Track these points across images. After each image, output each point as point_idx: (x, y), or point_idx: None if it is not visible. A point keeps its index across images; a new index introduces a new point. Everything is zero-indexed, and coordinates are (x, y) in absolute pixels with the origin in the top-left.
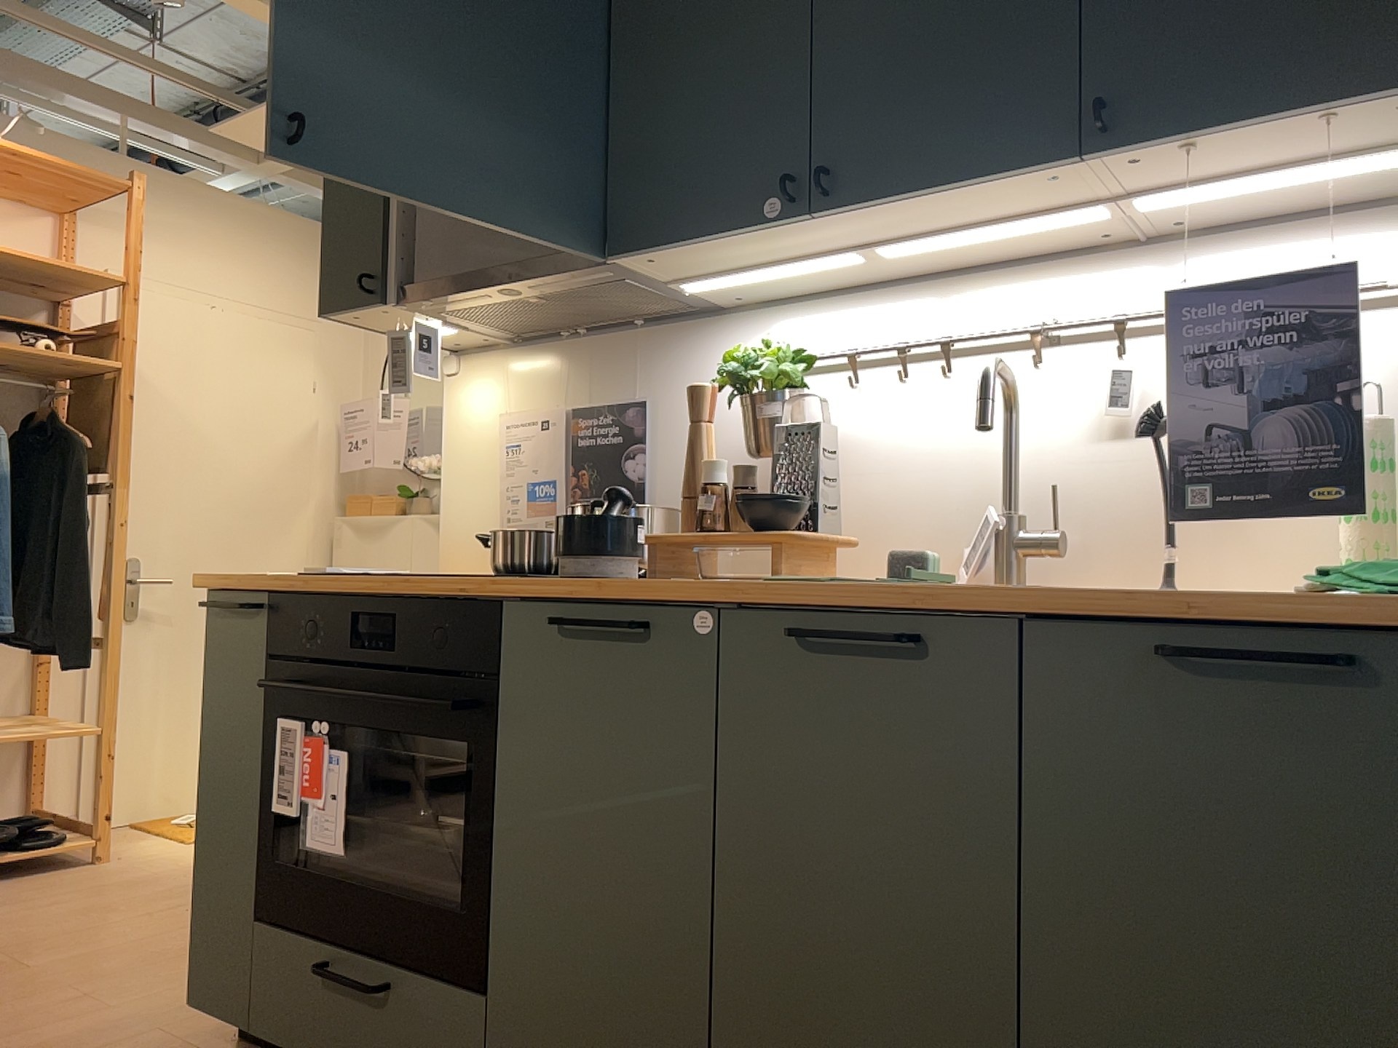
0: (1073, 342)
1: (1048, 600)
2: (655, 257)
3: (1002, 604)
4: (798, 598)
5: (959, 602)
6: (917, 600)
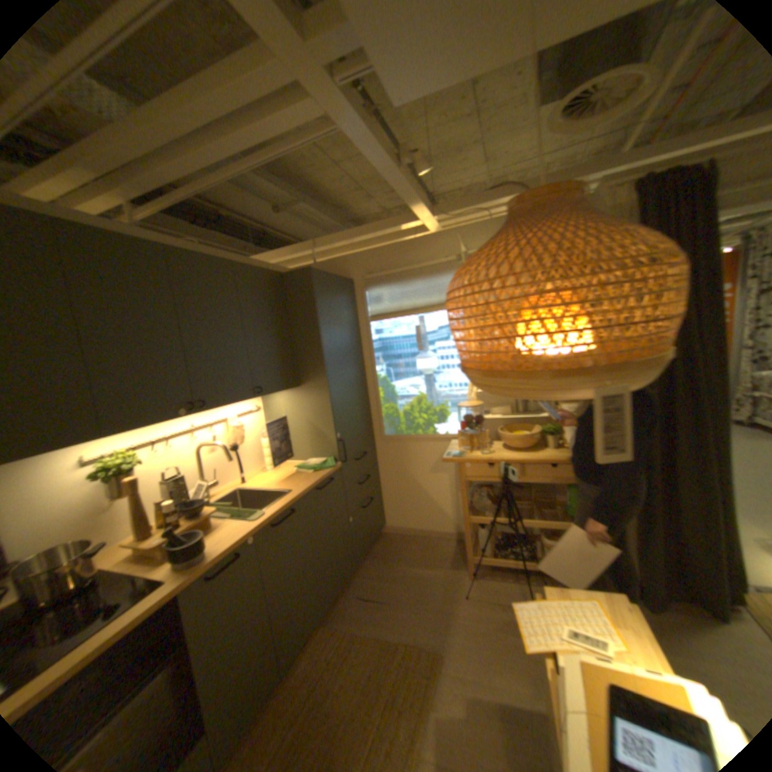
0: (192, 429)
1: (308, 491)
2: (116, 433)
3: (302, 495)
4: (273, 518)
5: (297, 499)
6: (291, 503)
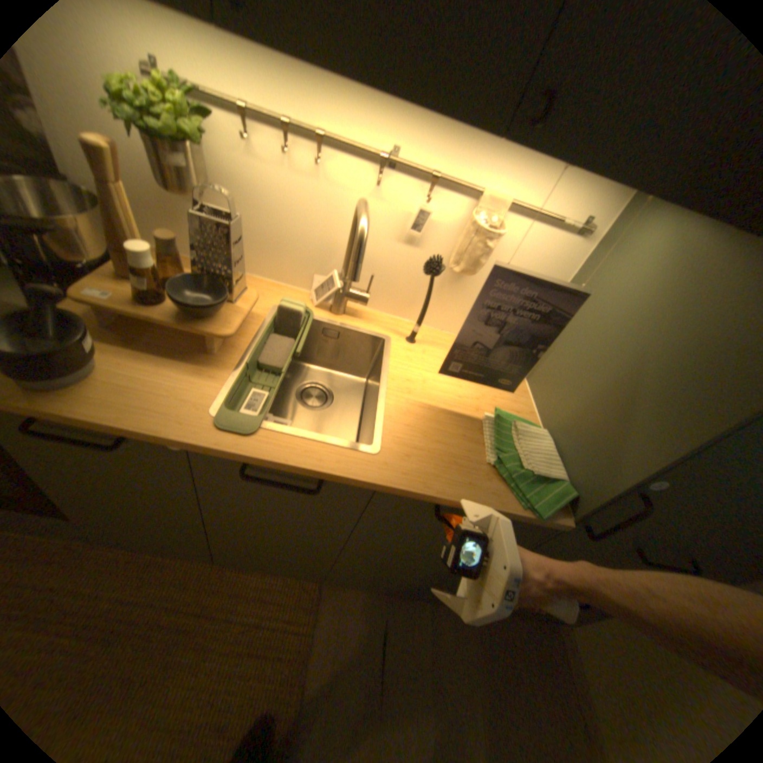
0: (402, 164)
1: (394, 494)
2: None
3: (370, 488)
4: (245, 461)
5: (347, 482)
6: (322, 476)
